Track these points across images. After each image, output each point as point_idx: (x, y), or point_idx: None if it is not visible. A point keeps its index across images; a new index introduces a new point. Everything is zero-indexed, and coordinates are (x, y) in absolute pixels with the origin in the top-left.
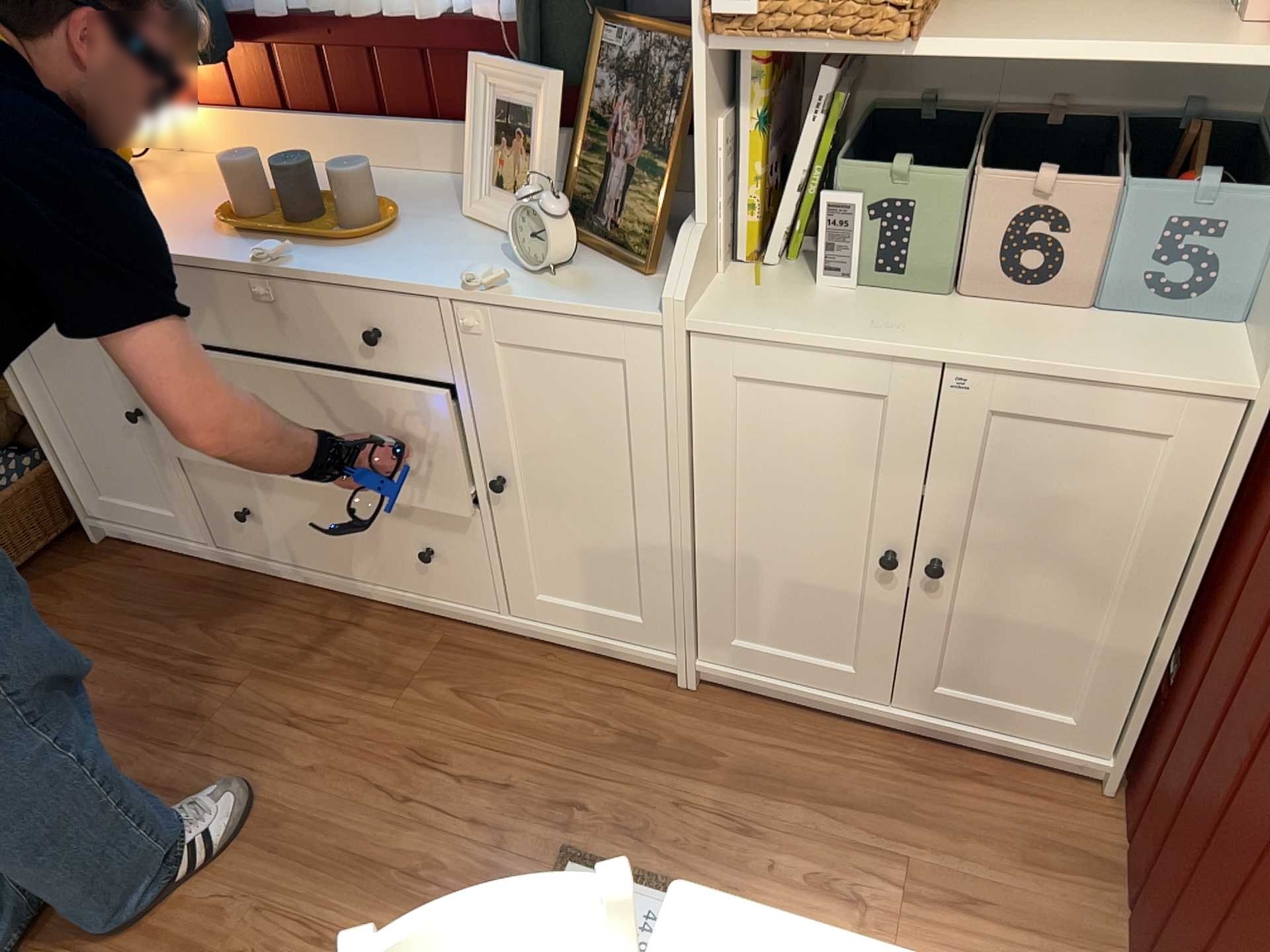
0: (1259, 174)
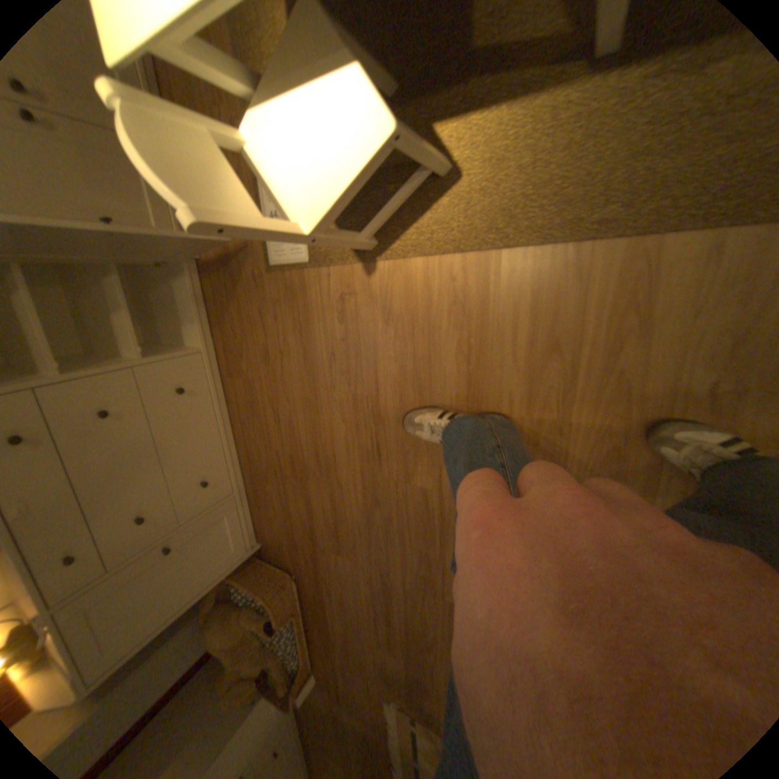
0: None
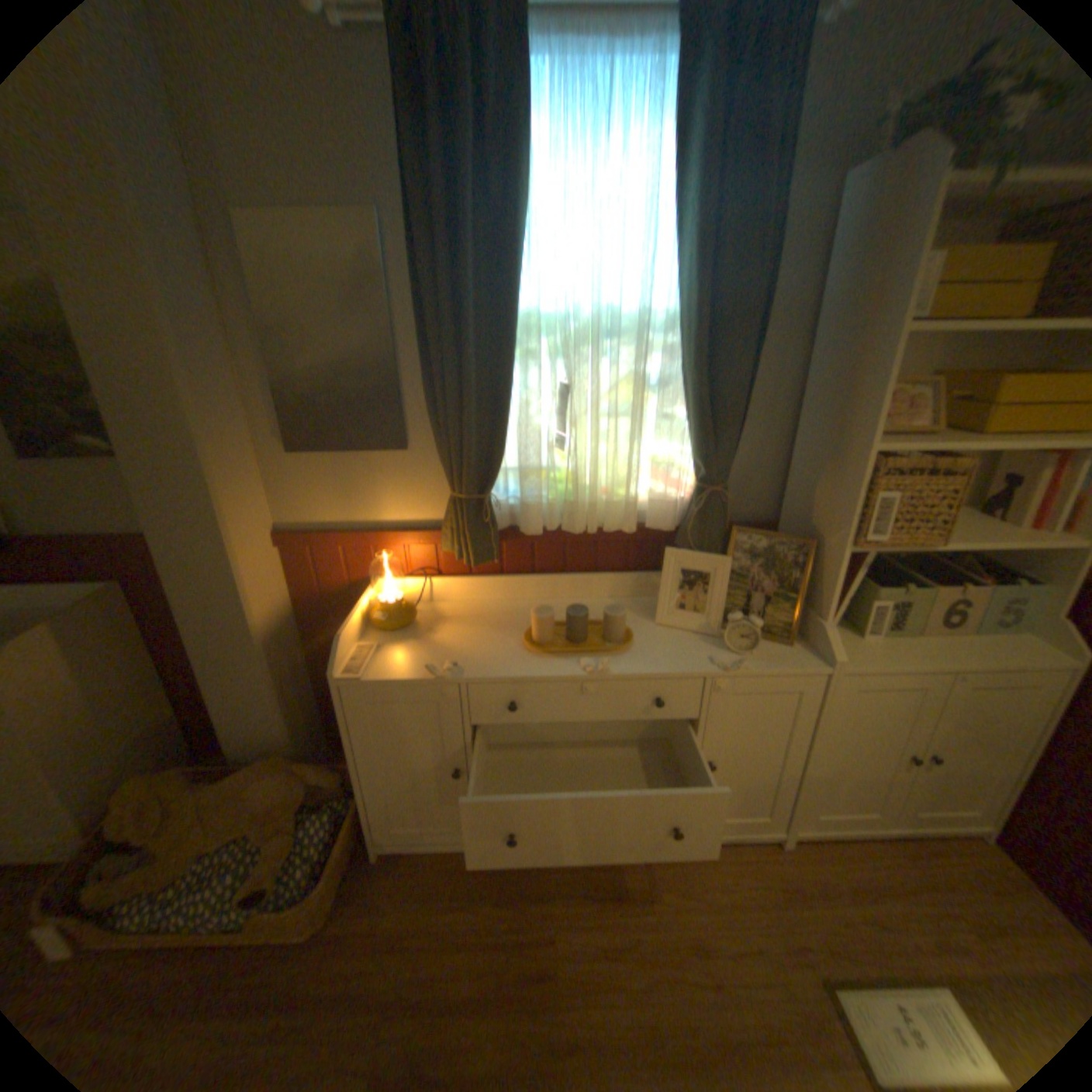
0: (1016, 572)
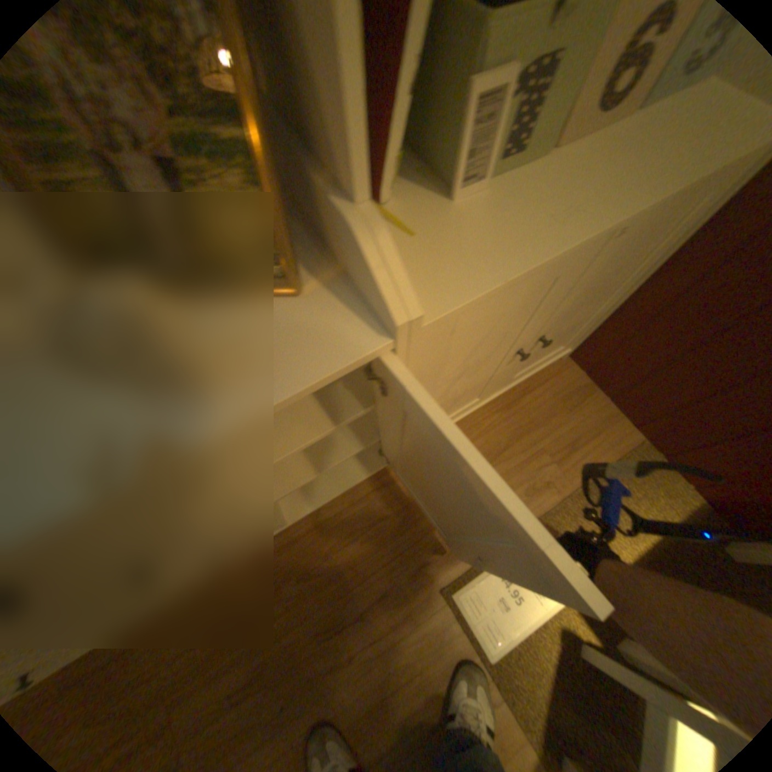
0: None
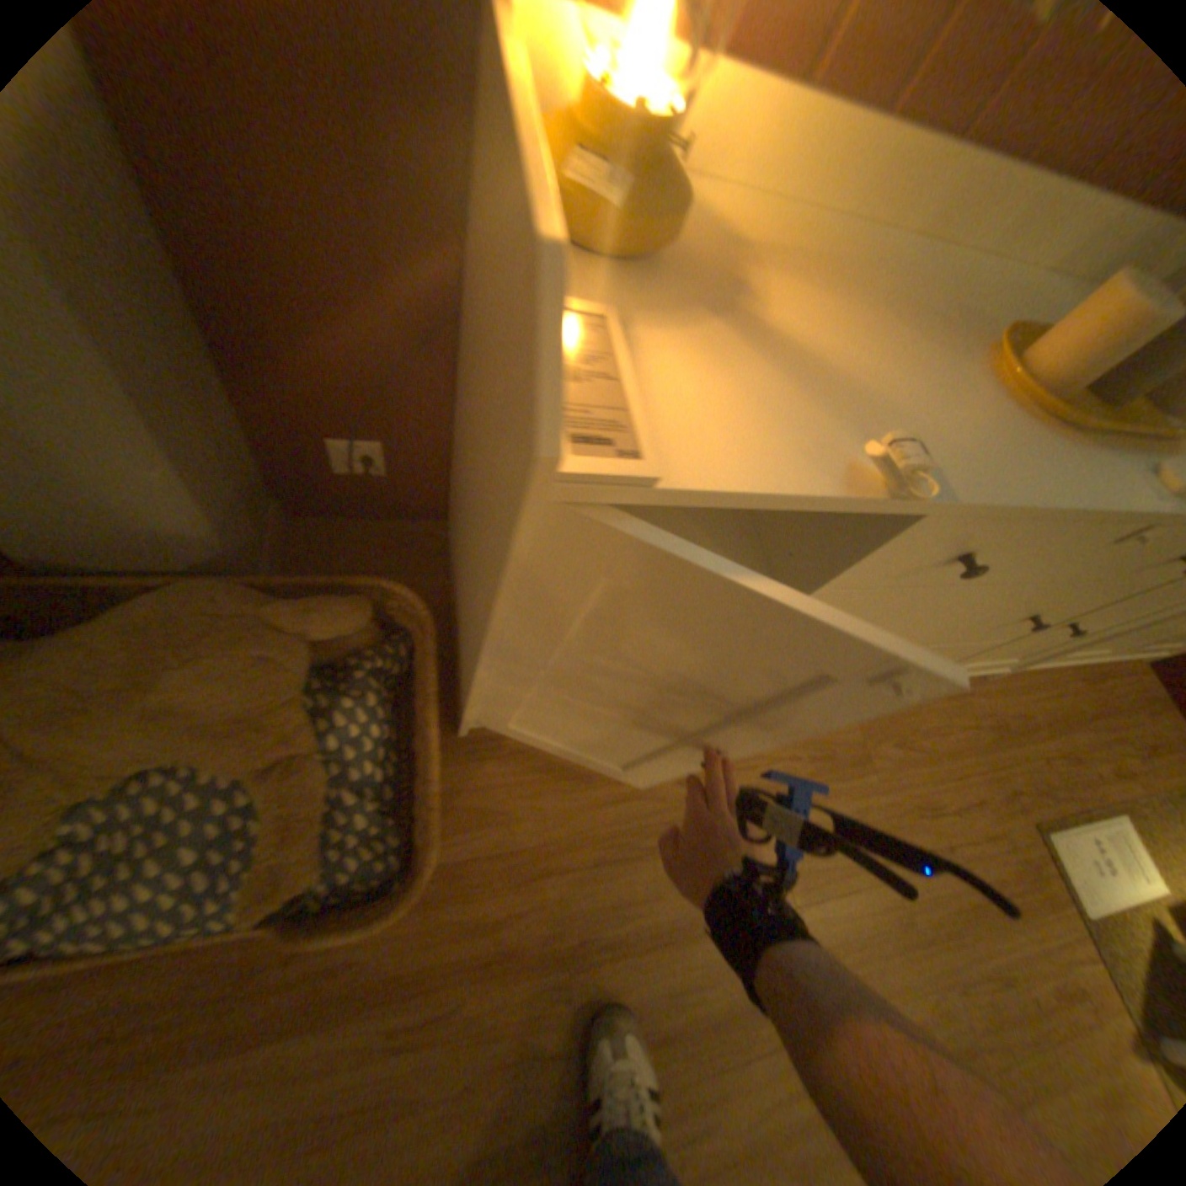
0: None
